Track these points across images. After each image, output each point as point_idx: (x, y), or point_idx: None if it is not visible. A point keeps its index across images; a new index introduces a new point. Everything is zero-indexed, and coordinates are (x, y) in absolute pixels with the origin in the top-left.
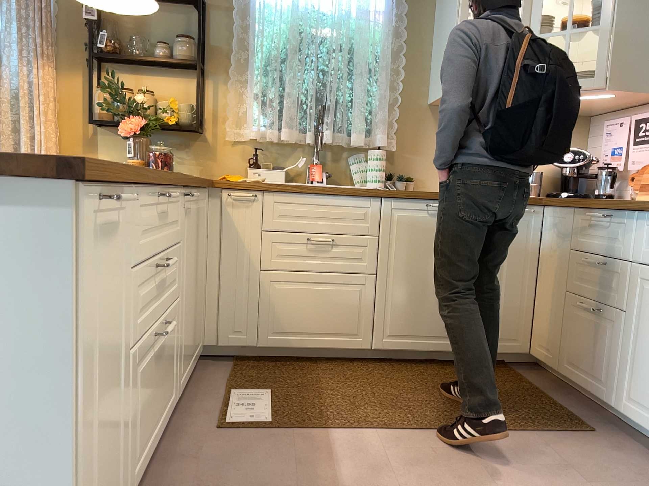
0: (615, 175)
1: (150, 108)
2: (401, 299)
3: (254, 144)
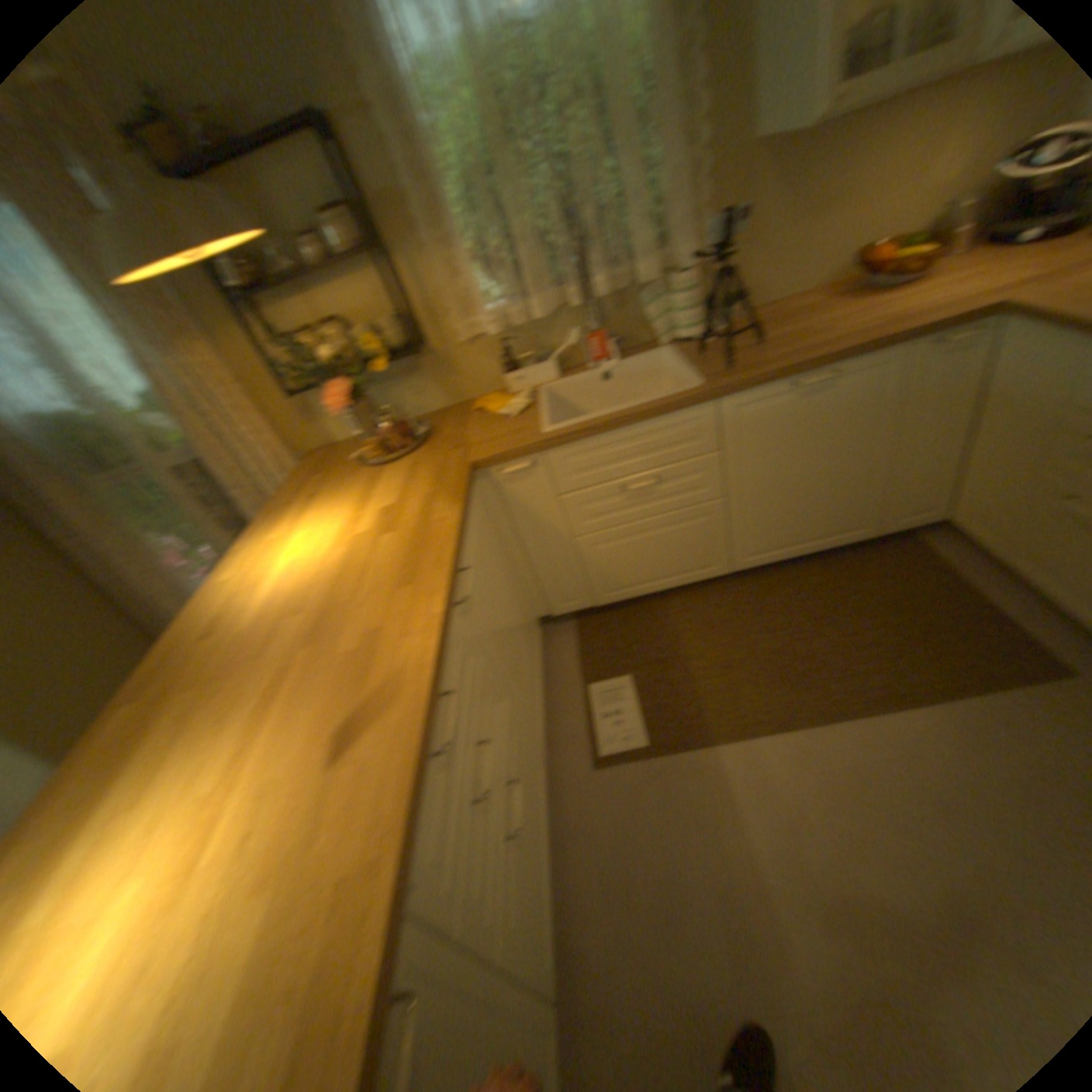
0: None
1: (337, 350)
2: (759, 514)
3: (493, 334)
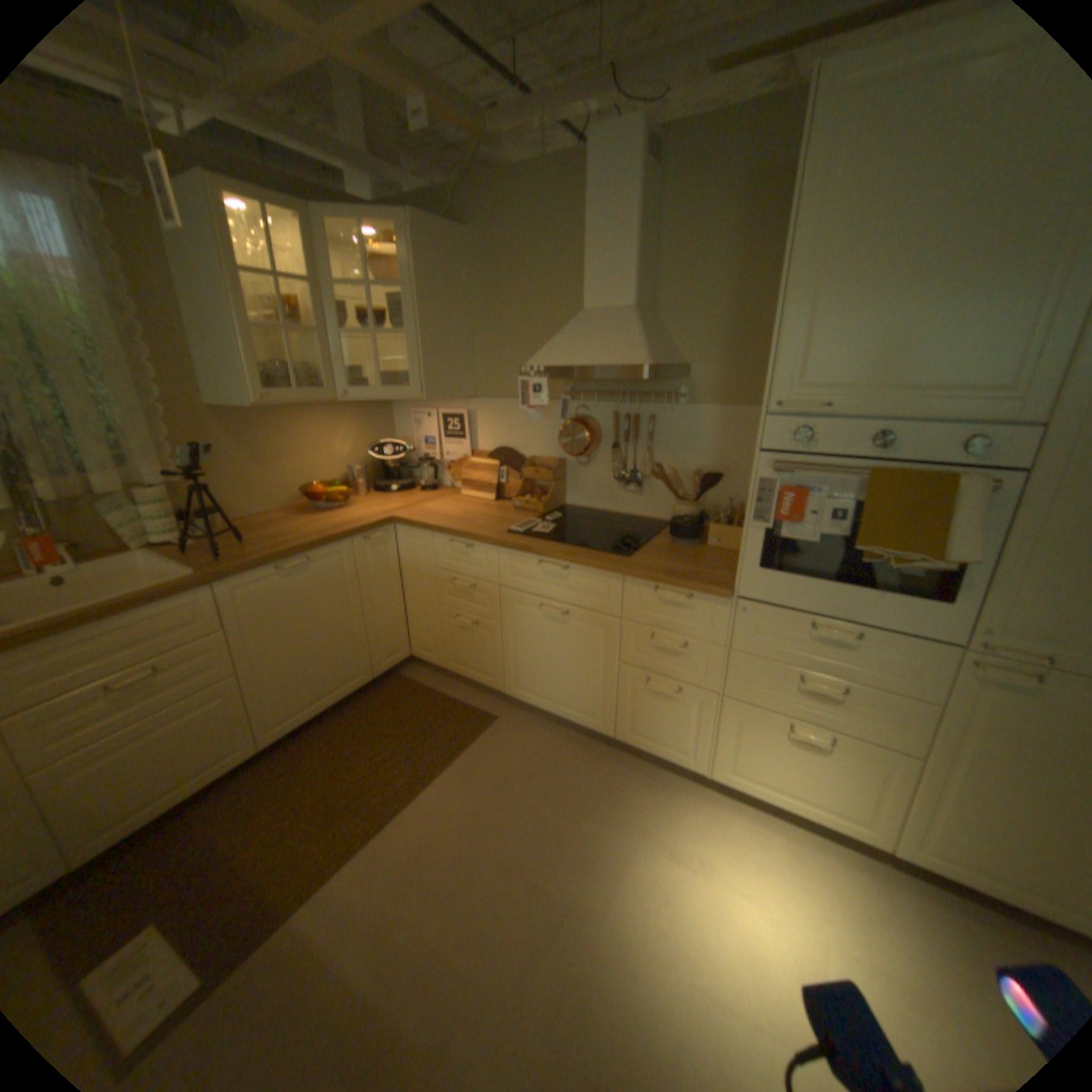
0: (435, 469)
1: None
2: (276, 682)
3: None
